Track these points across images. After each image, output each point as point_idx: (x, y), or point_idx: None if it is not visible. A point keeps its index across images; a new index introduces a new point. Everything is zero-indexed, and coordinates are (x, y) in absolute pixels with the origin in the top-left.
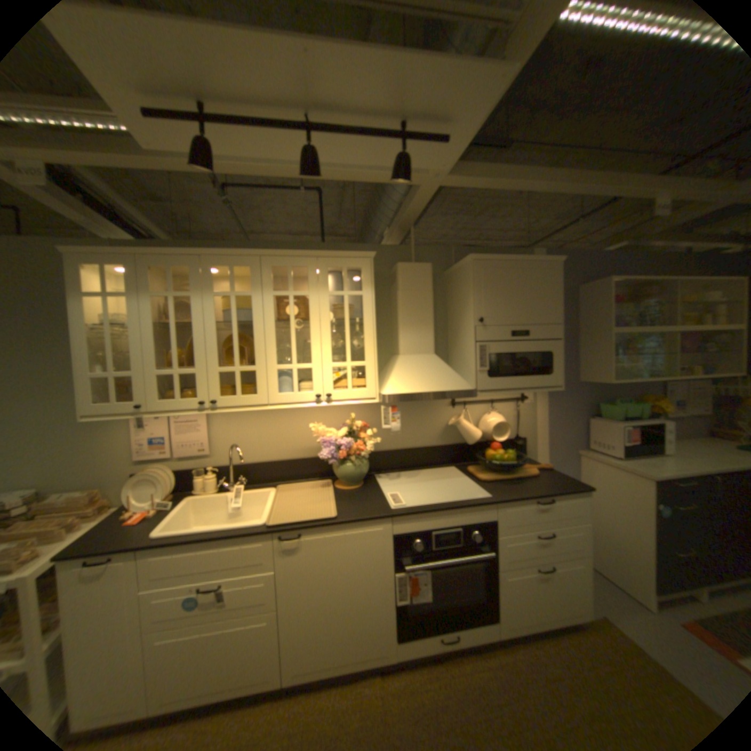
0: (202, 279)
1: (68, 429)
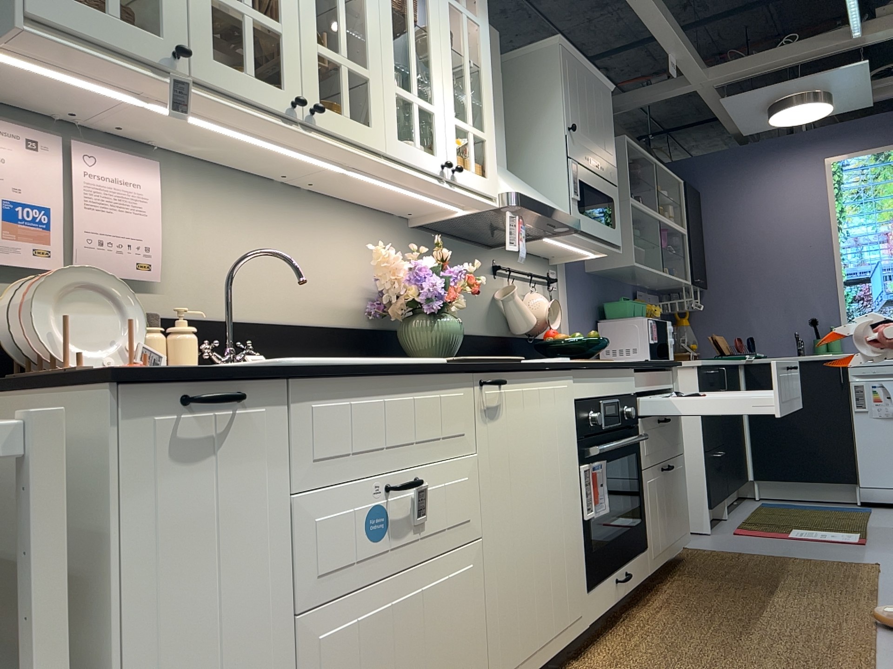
0: None
1: None
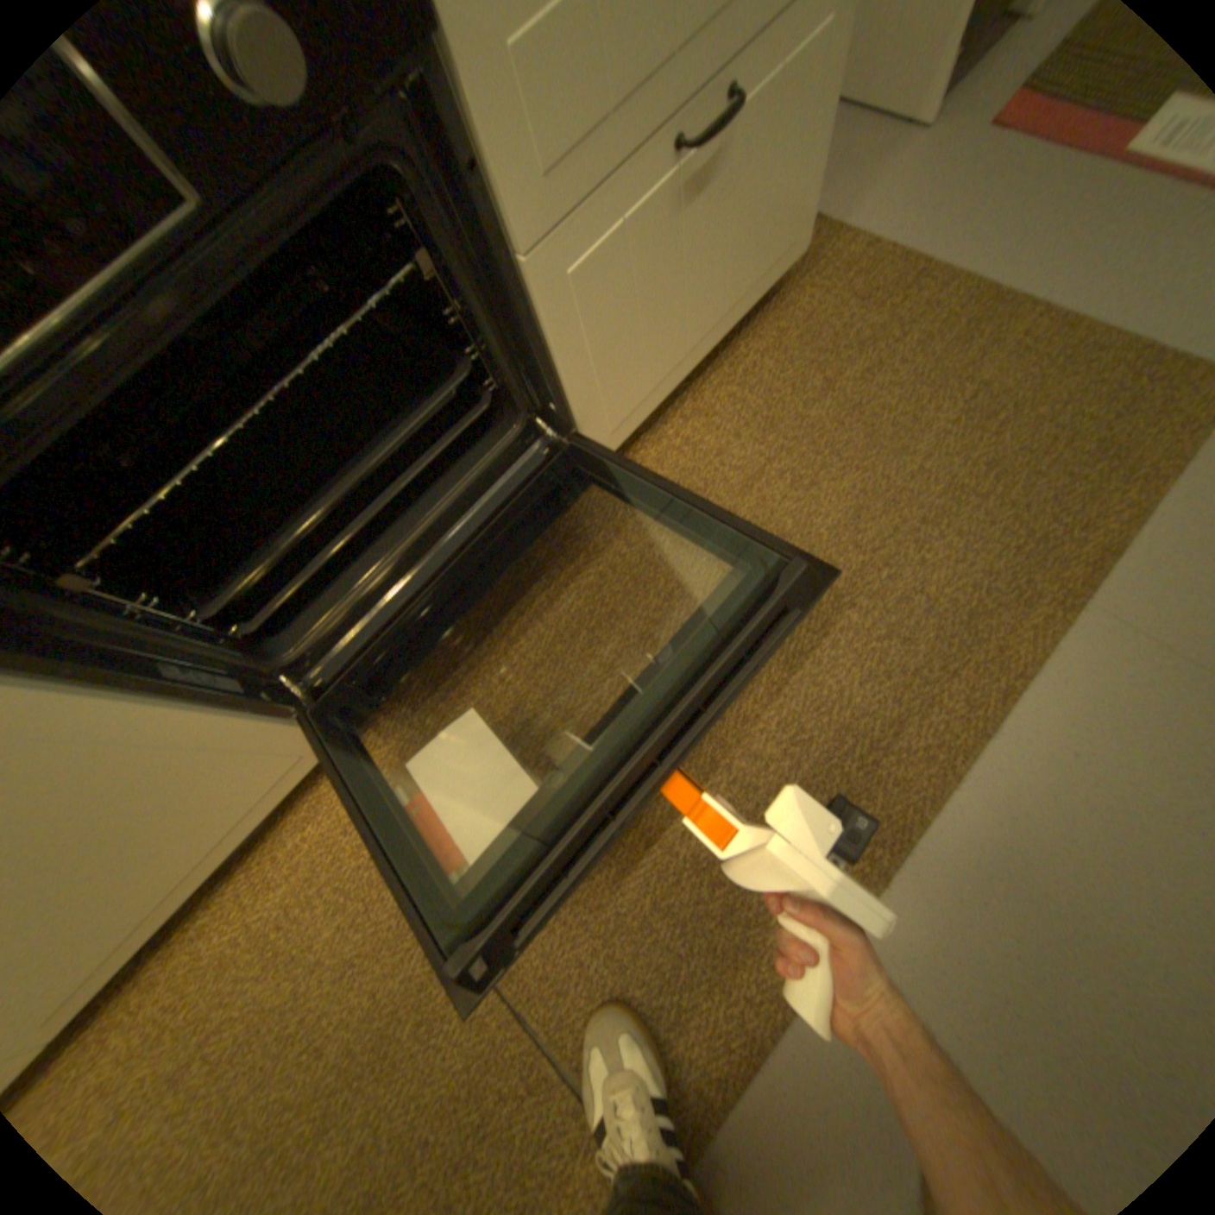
0: None
1: None
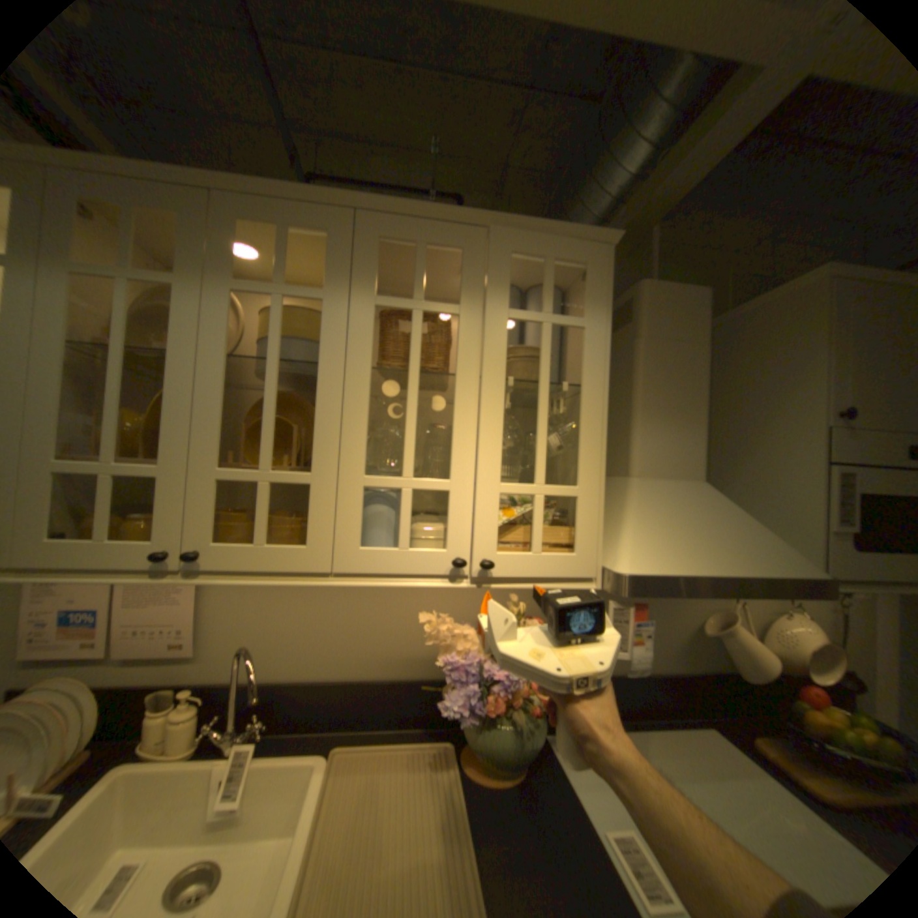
0: (203, 243)
1: None
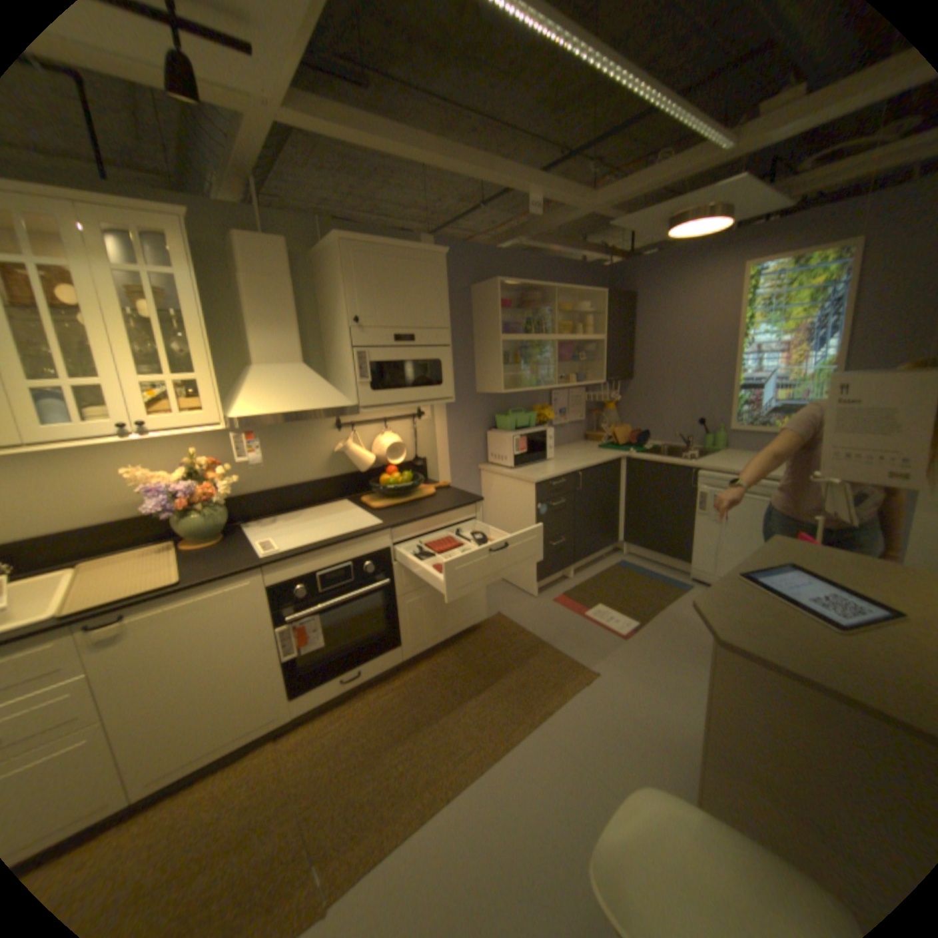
0: None
1: None
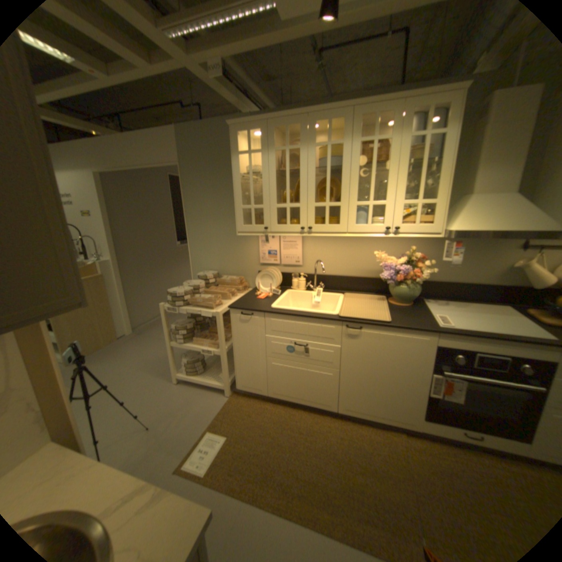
0: (306, 133)
1: (229, 241)
